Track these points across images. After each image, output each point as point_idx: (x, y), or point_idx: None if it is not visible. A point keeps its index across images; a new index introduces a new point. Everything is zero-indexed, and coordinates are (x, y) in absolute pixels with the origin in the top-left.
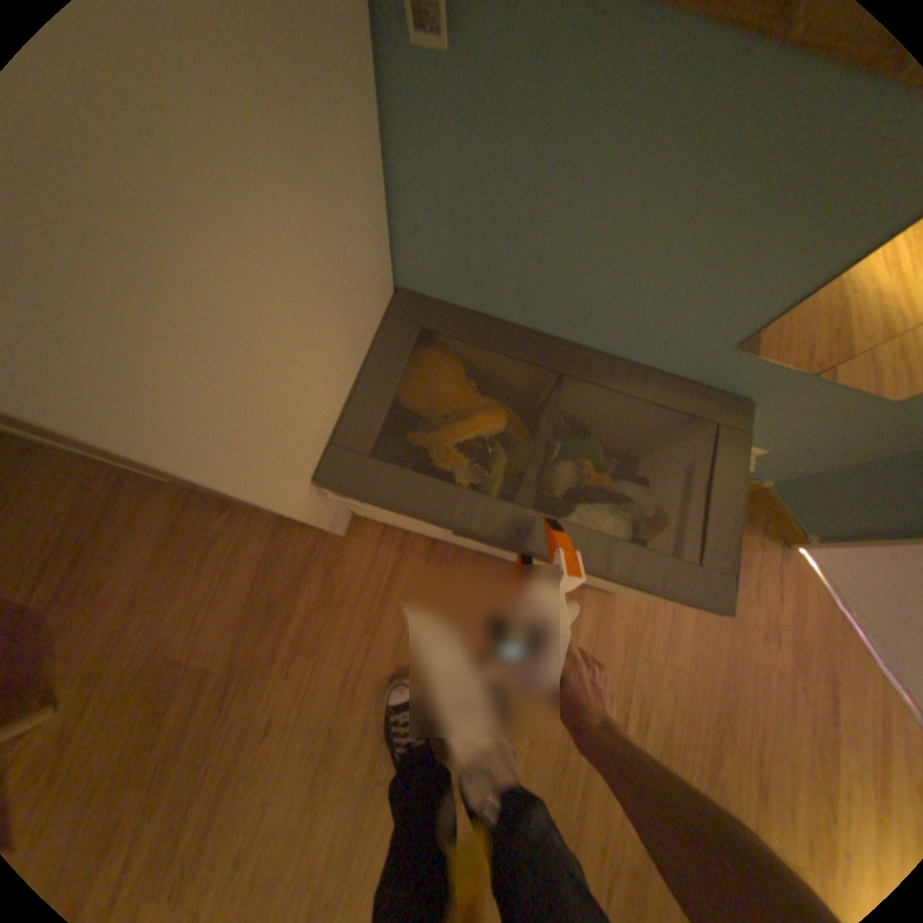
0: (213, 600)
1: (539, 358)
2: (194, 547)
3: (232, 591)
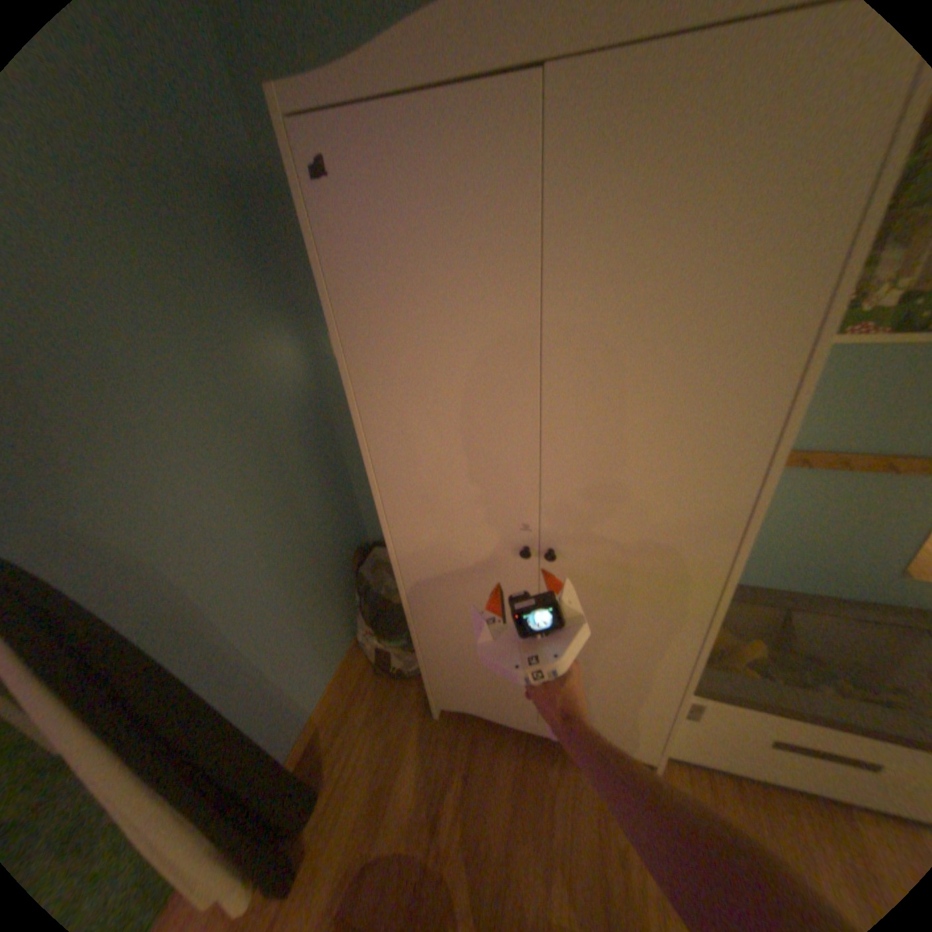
0: (571, 851)
1: (776, 601)
2: (542, 797)
3: (585, 841)
